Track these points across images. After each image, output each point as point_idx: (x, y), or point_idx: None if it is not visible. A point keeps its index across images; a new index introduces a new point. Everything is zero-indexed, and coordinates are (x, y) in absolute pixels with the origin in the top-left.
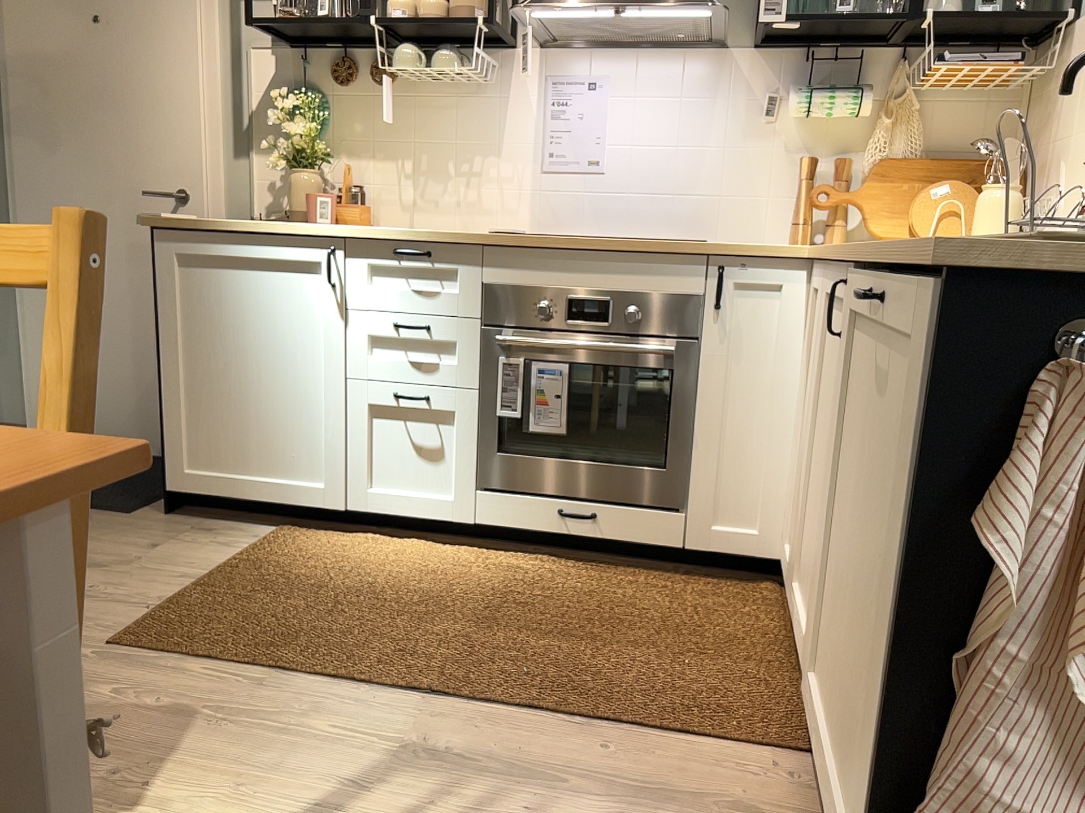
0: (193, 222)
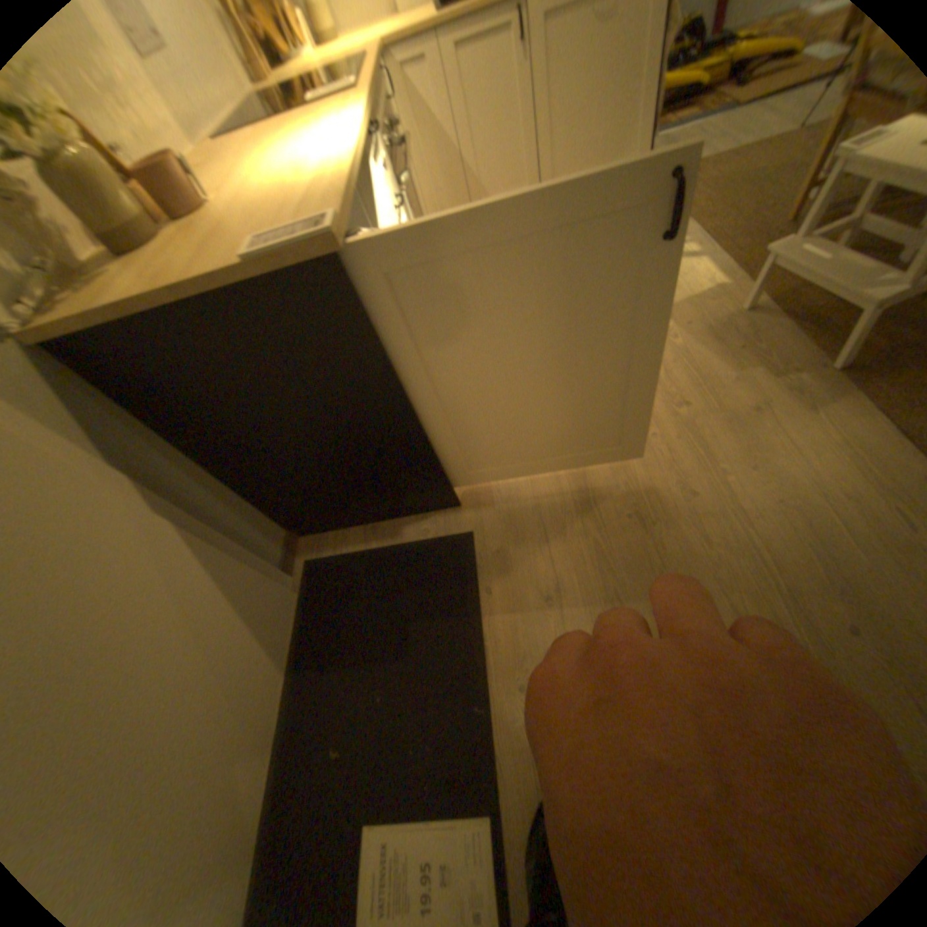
0: (329, 201)
